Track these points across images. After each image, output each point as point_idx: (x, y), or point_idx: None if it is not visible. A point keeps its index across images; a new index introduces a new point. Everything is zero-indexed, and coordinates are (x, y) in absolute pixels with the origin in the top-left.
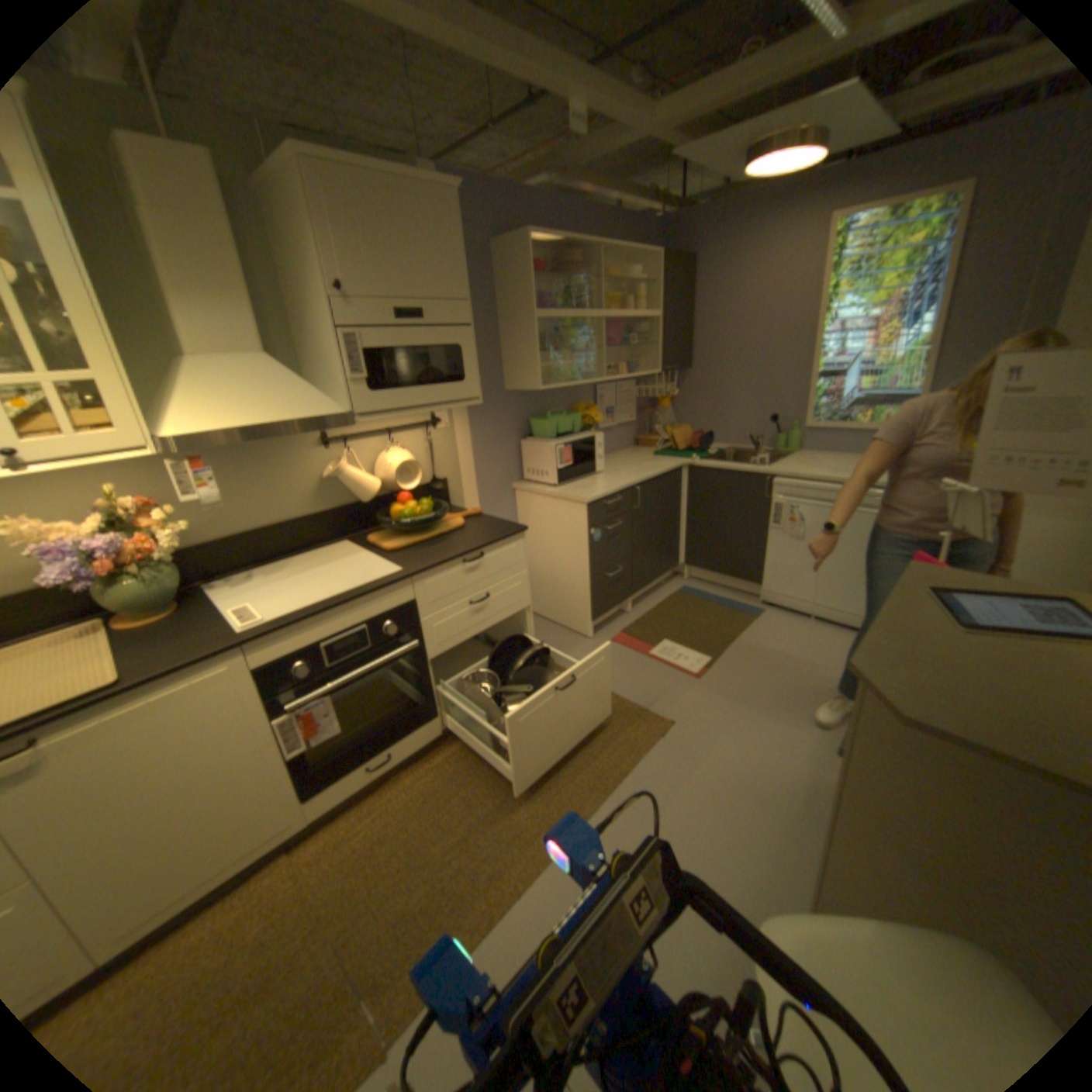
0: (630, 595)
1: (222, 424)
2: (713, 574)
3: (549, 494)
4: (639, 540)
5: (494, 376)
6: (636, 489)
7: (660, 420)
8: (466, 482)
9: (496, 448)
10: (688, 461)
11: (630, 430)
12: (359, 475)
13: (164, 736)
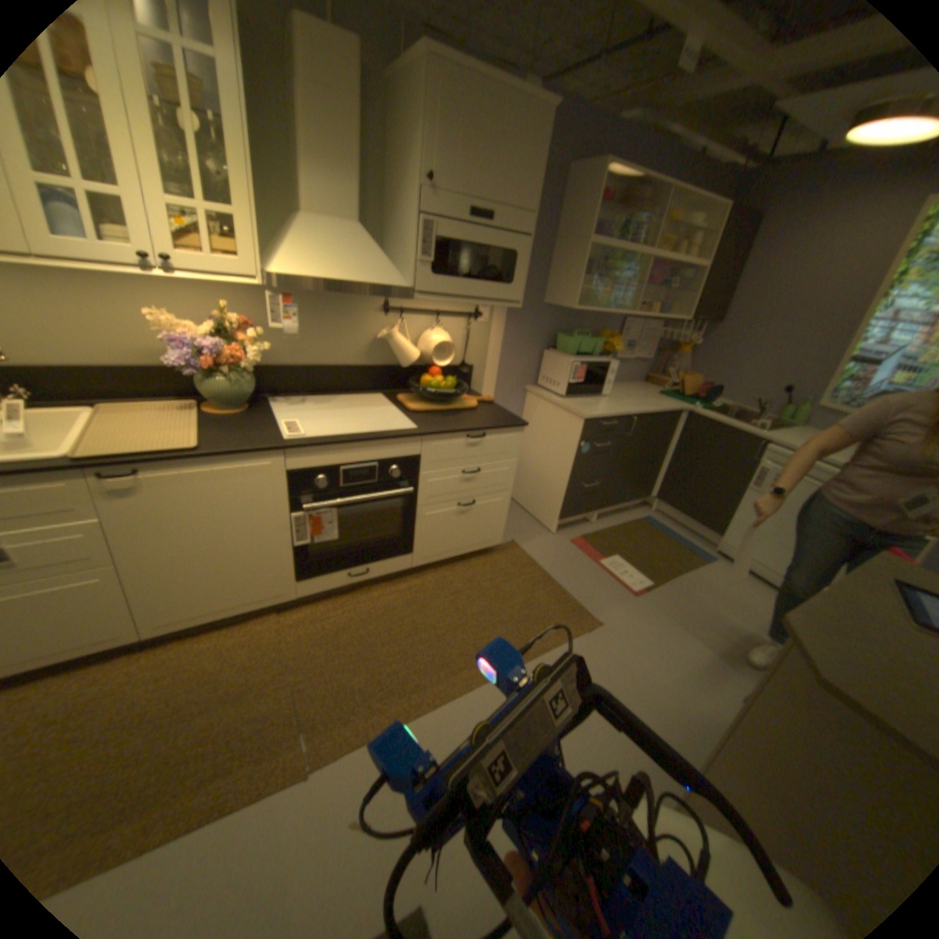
0: (599, 508)
1: (314, 273)
2: (681, 513)
3: (555, 402)
4: (623, 464)
5: (538, 287)
6: (635, 418)
7: (677, 363)
8: (489, 373)
9: (522, 350)
10: (691, 406)
11: (645, 365)
12: (405, 343)
13: (219, 497)
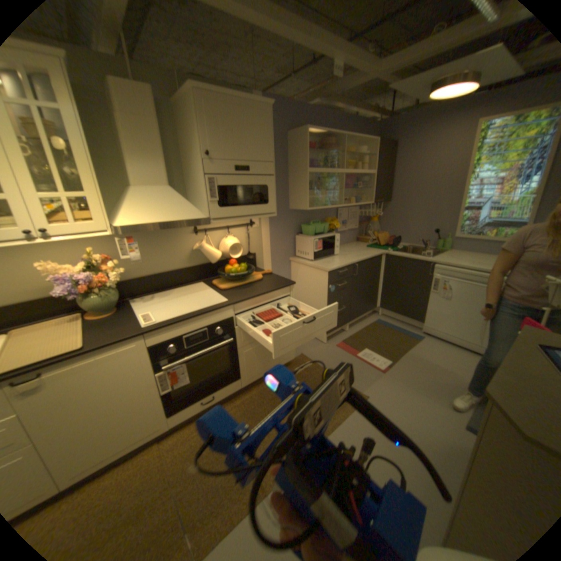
0: (348, 322)
1: (145, 221)
2: (396, 314)
3: (308, 265)
4: (356, 293)
5: (284, 202)
6: (356, 265)
7: (371, 228)
8: (265, 256)
9: (282, 239)
10: (386, 251)
11: (354, 233)
12: (211, 249)
13: (102, 377)
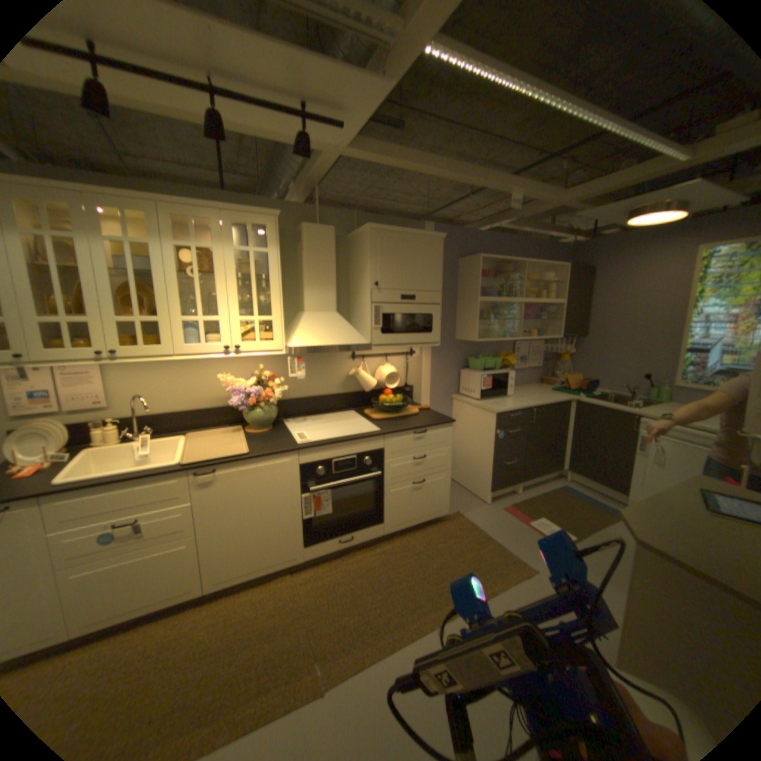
0: (522, 482)
1: (314, 344)
2: (590, 481)
3: (473, 404)
4: (533, 445)
5: (450, 331)
6: (534, 410)
7: (561, 368)
8: (424, 390)
9: (445, 372)
10: (577, 398)
11: (537, 372)
12: (367, 377)
13: (258, 486)
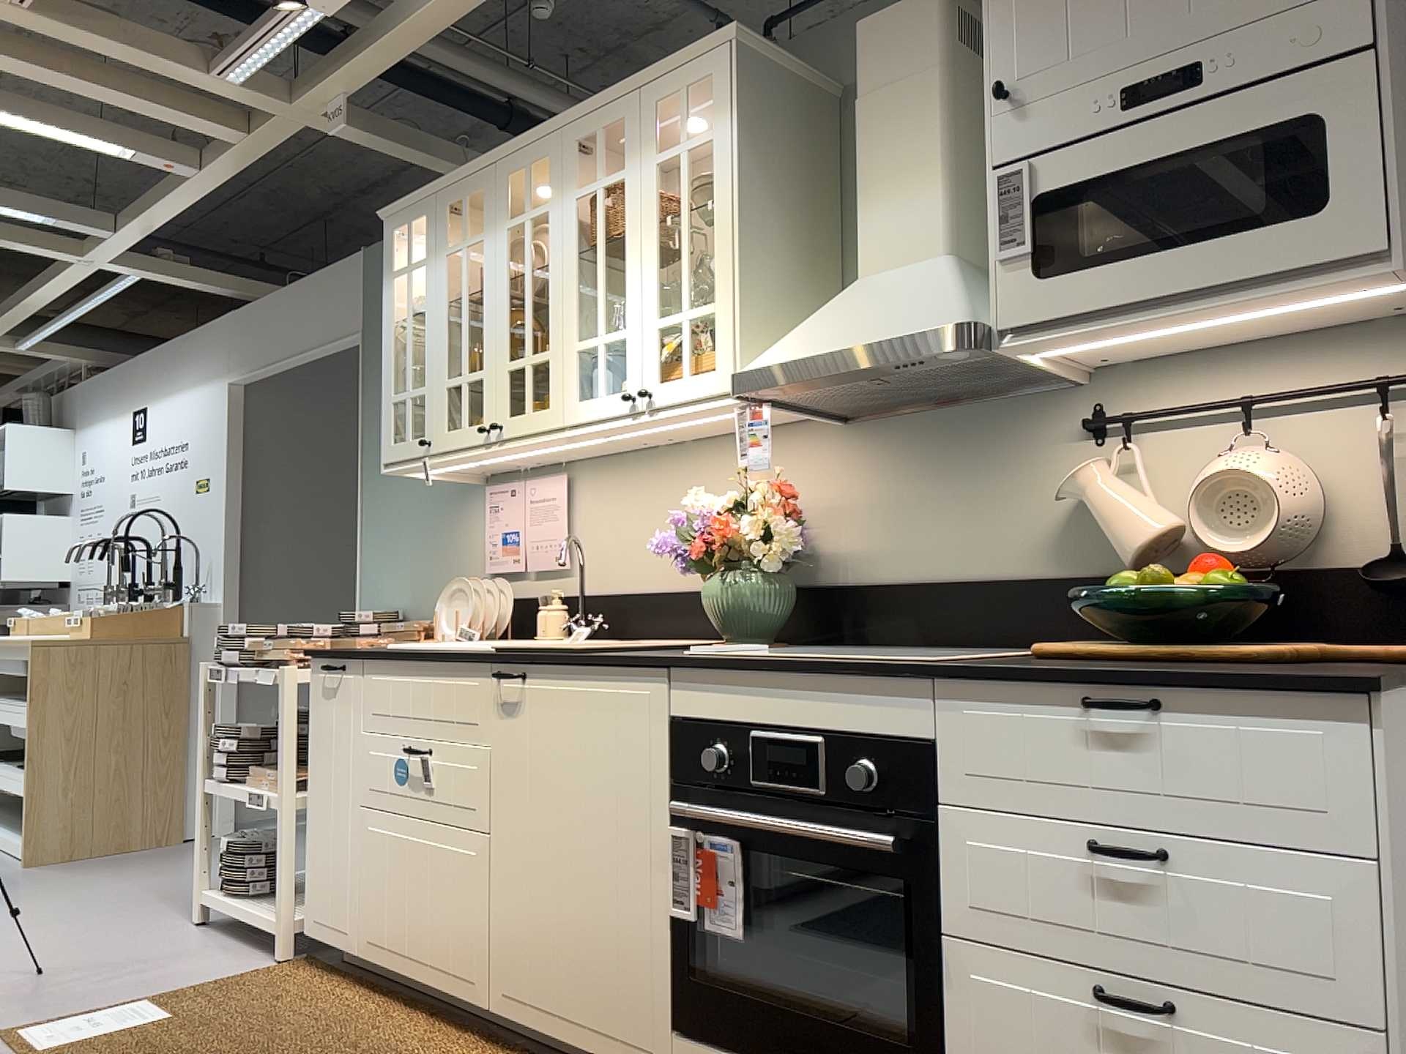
0: None
1: (794, 353)
2: None
3: None
4: None
5: None
6: None
7: None
8: None
9: None
10: None
11: None
12: (1117, 495)
13: (585, 746)
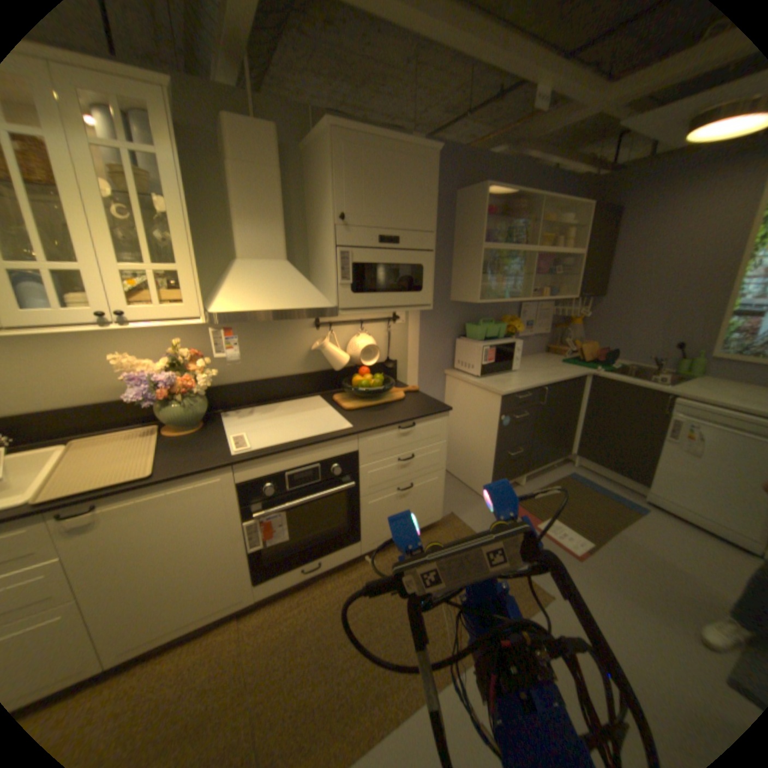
0: (526, 473)
1: (250, 308)
2: (603, 468)
3: (472, 383)
4: (541, 430)
5: (443, 290)
6: (545, 389)
7: (571, 335)
8: (410, 365)
9: (437, 343)
10: (593, 372)
11: (544, 340)
12: (336, 351)
13: (172, 519)
